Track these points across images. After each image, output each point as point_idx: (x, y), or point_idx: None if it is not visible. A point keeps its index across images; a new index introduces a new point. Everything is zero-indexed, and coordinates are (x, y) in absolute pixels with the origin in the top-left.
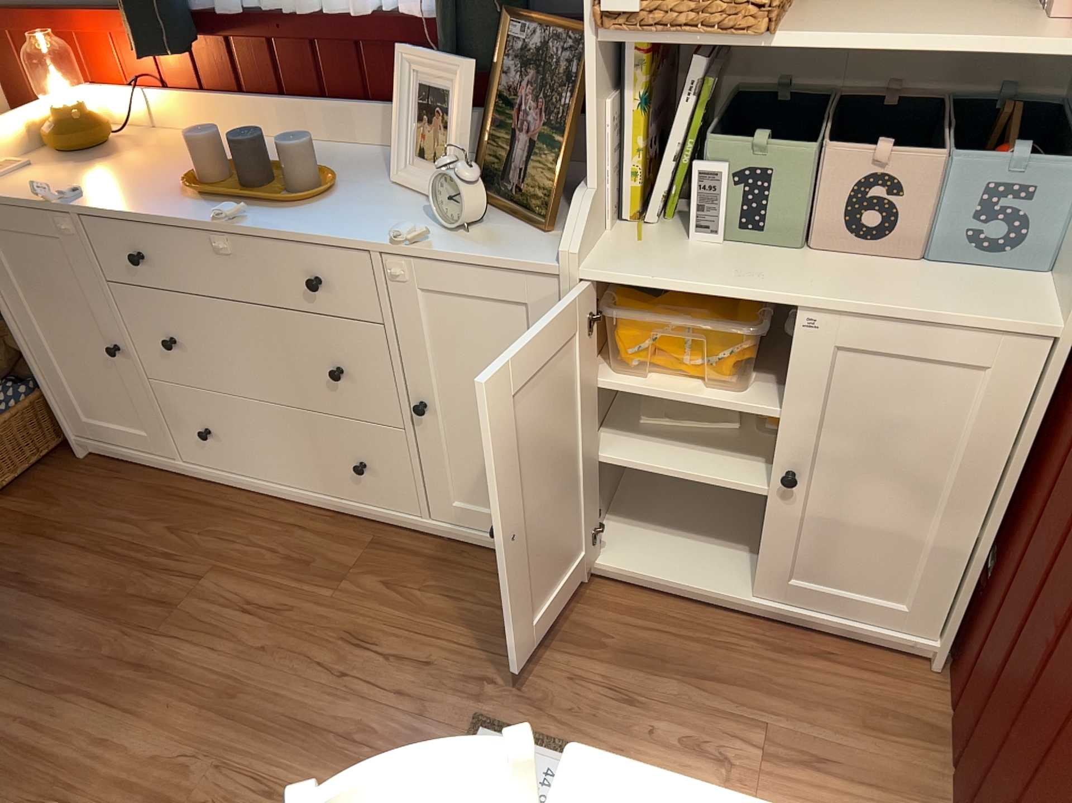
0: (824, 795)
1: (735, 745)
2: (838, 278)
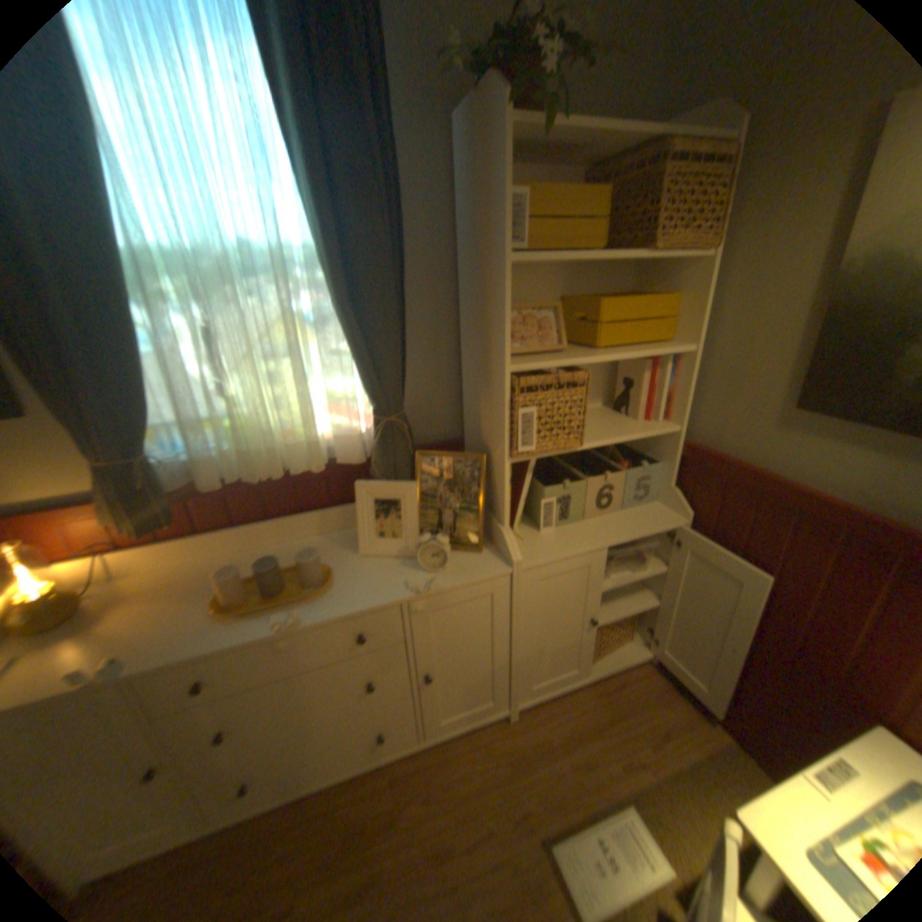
0: (687, 753)
1: (644, 758)
2: (609, 527)
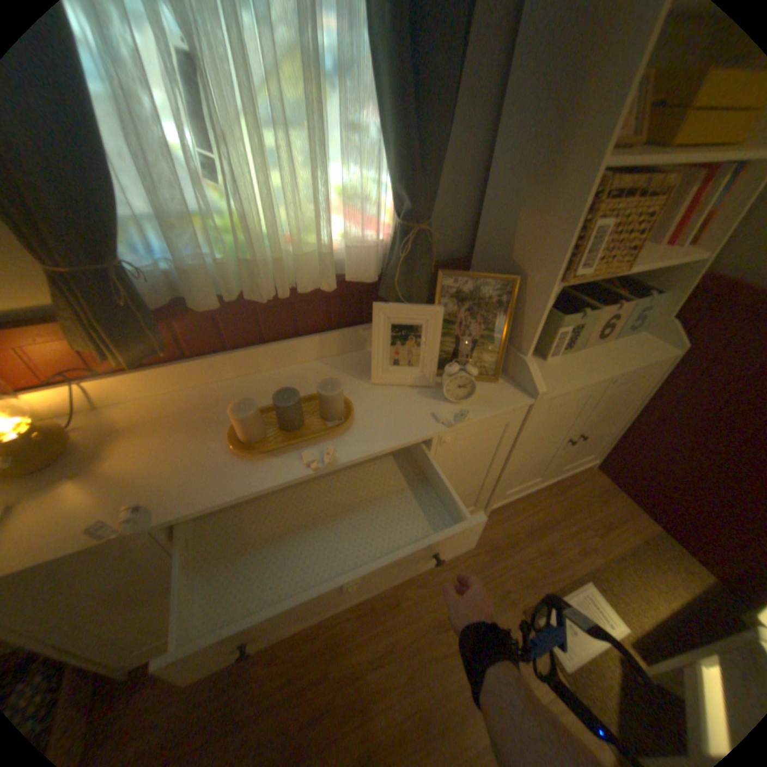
0: (627, 539)
1: (594, 543)
2: (610, 356)
